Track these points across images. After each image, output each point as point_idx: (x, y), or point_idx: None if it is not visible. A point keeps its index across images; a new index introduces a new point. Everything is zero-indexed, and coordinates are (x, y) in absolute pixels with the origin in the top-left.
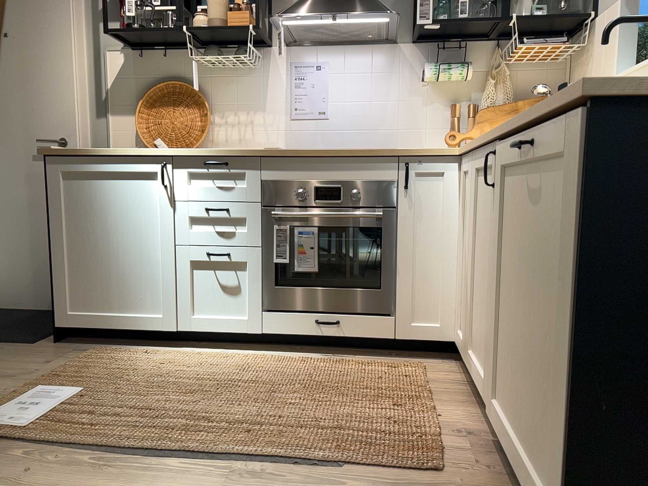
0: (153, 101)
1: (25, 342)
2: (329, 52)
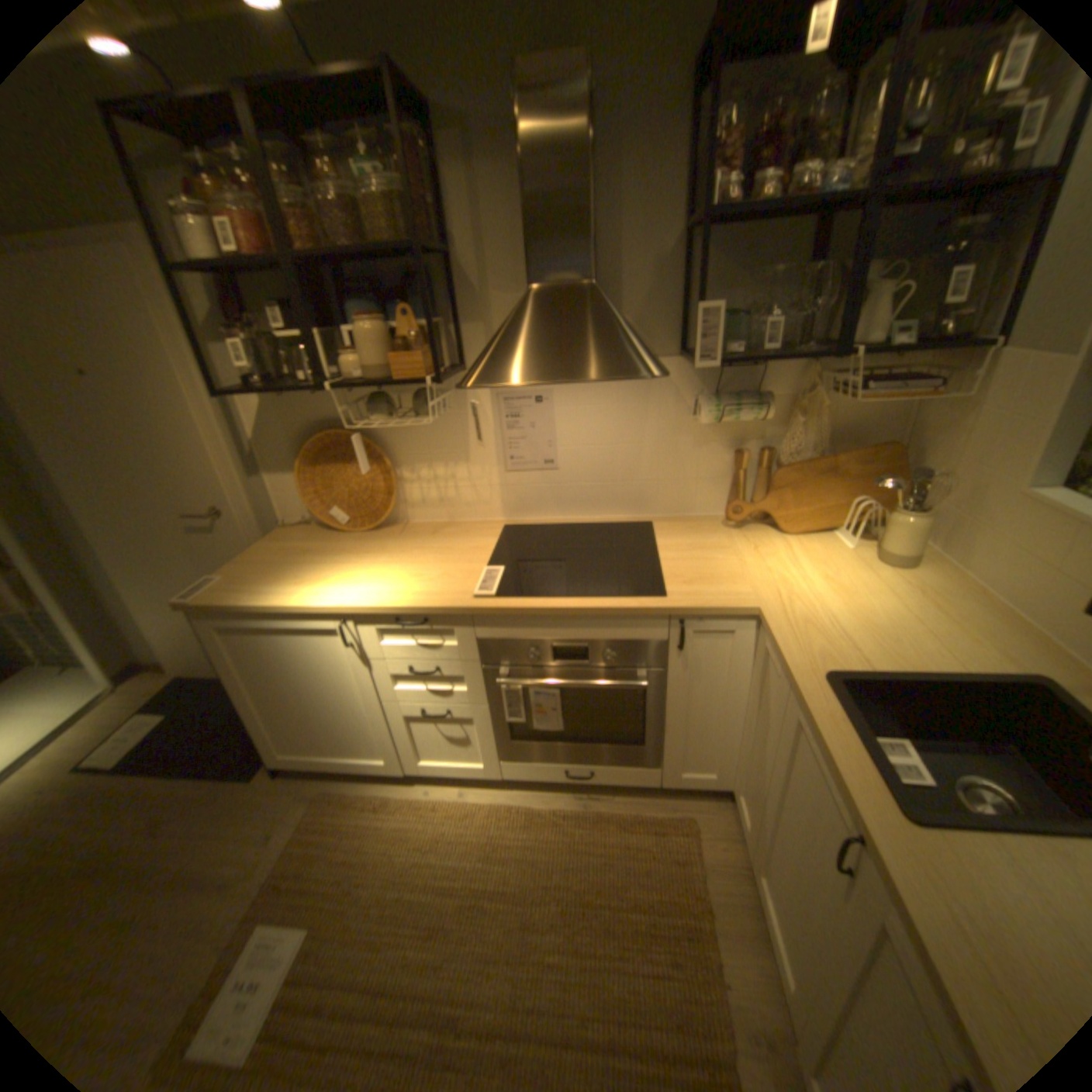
0: (314, 456)
1: (238, 779)
2: None
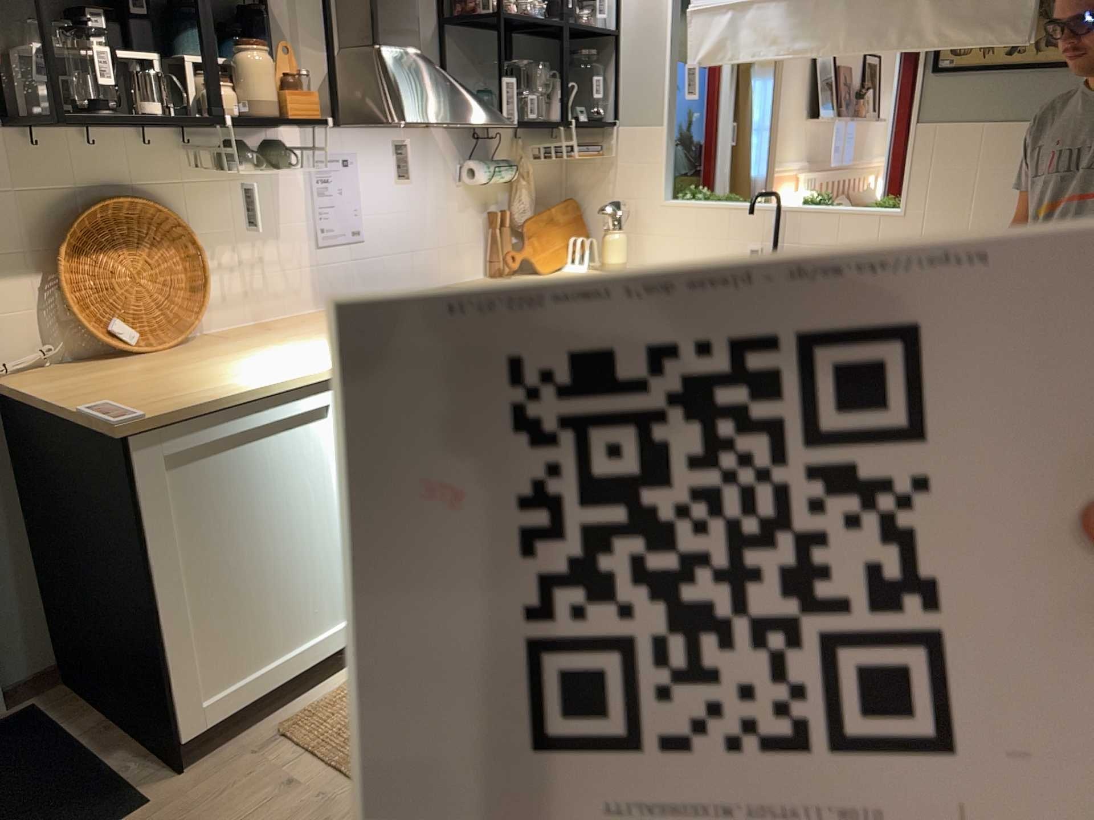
0: (81, 242)
1: (122, 812)
2: (358, 139)
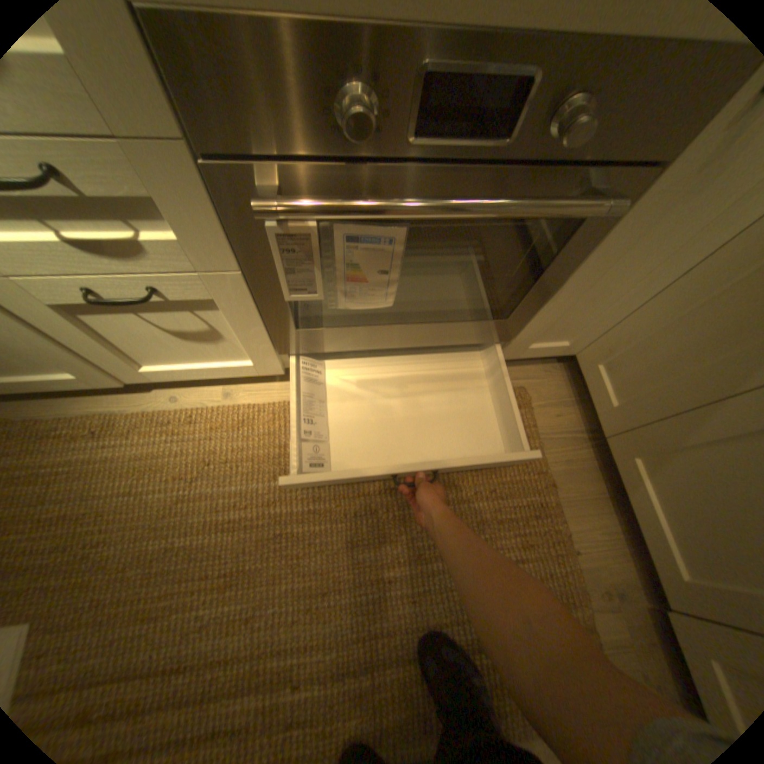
0: None
1: None
2: None
